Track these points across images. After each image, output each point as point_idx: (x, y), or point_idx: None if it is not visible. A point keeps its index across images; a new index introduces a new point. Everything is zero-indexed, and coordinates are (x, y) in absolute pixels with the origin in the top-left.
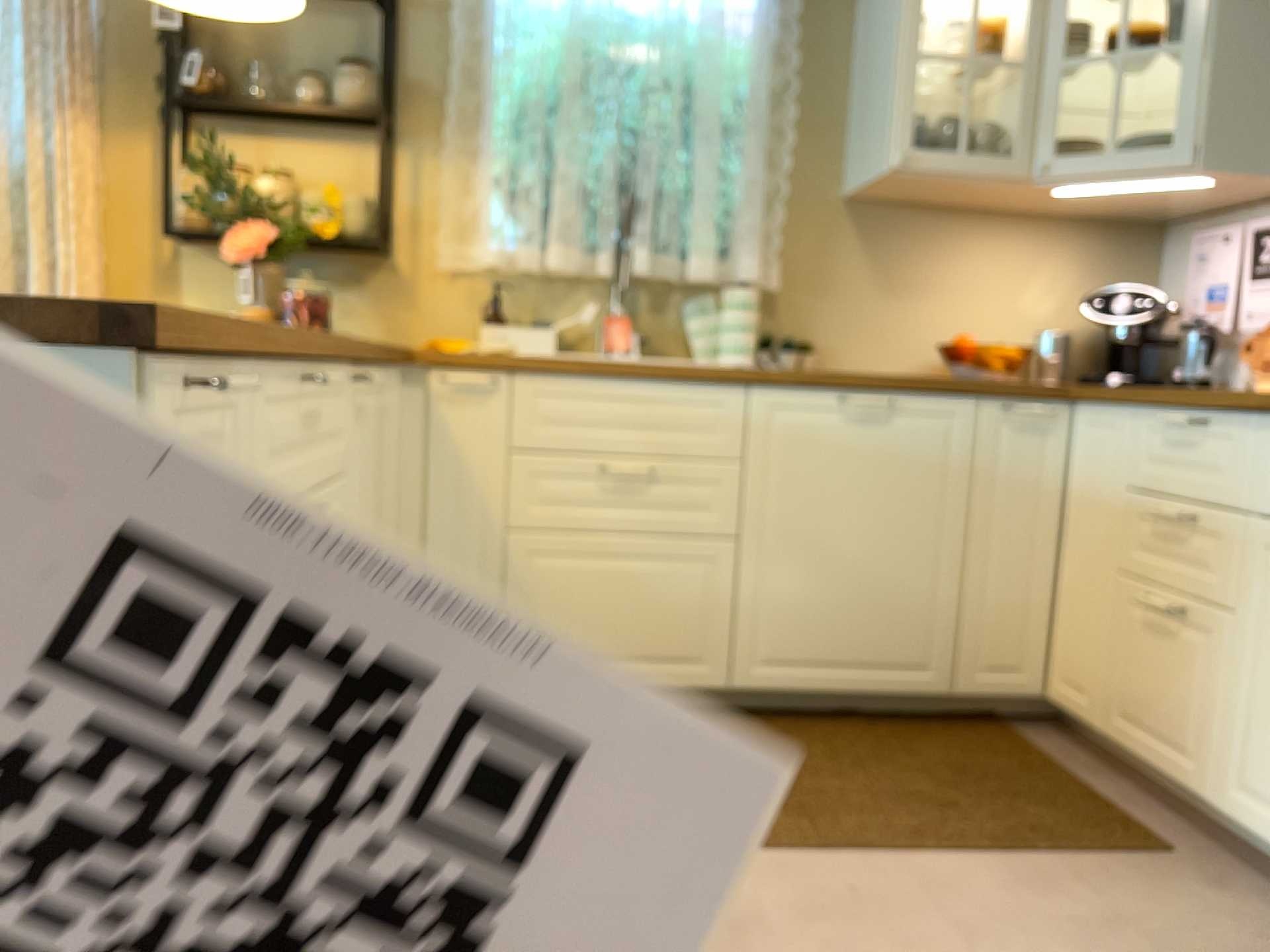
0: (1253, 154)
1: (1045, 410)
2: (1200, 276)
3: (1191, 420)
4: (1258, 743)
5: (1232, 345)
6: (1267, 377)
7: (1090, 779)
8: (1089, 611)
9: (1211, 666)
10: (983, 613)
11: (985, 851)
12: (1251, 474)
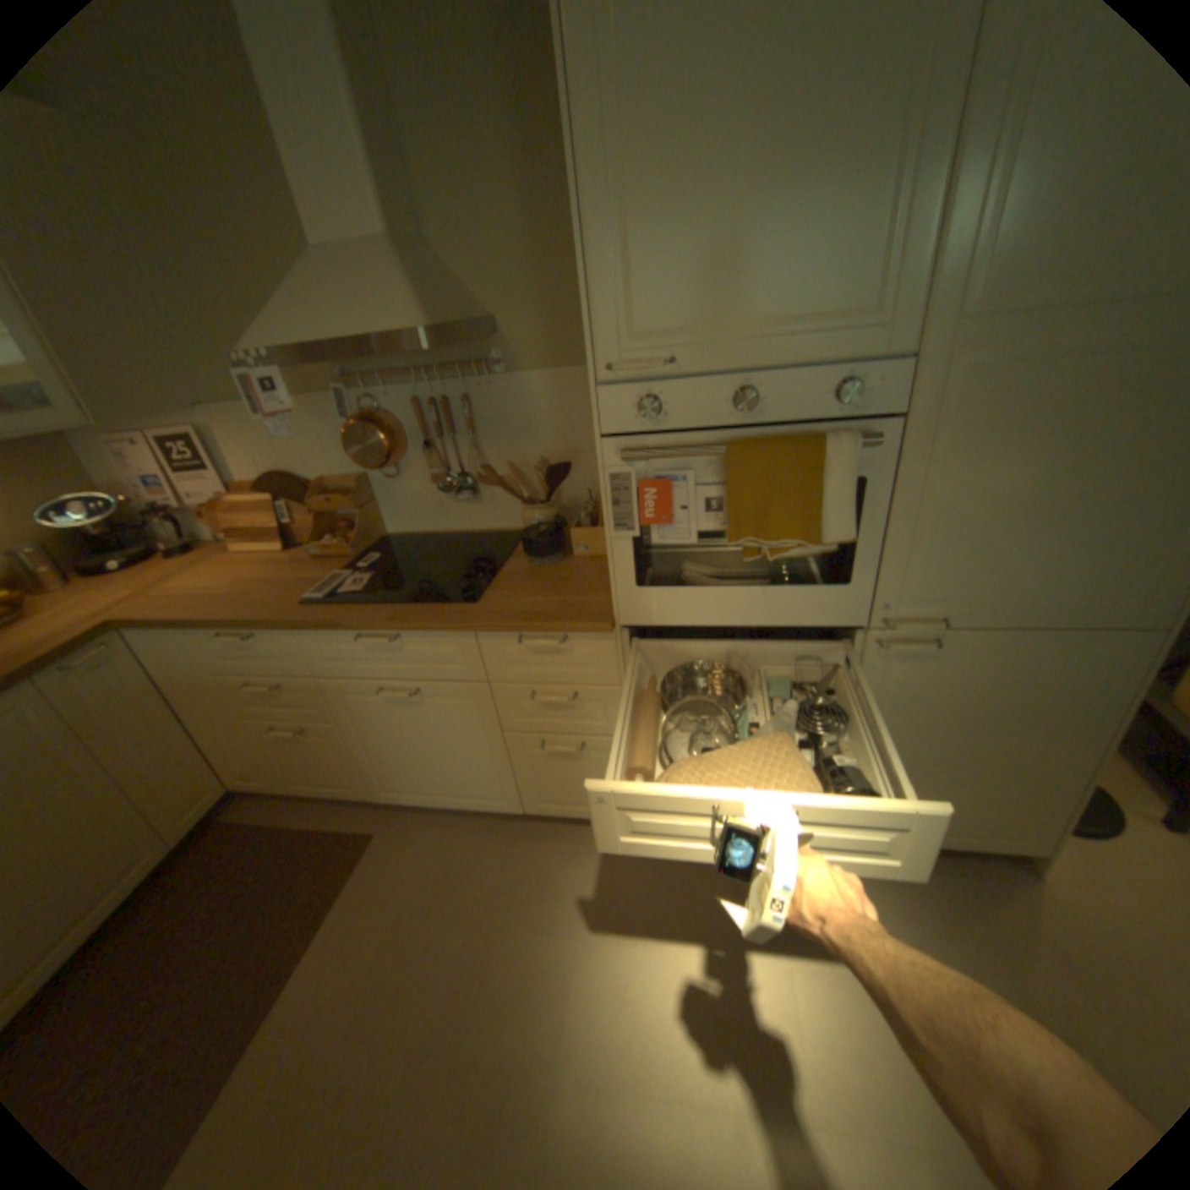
0: (125, 403)
1: (95, 653)
2: (120, 470)
3: (236, 639)
4: (378, 772)
5: (177, 511)
6: (226, 542)
7: (291, 822)
8: (225, 744)
9: (330, 749)
10: (150, 795)
11: (298, 952)
12: (298, 659)
